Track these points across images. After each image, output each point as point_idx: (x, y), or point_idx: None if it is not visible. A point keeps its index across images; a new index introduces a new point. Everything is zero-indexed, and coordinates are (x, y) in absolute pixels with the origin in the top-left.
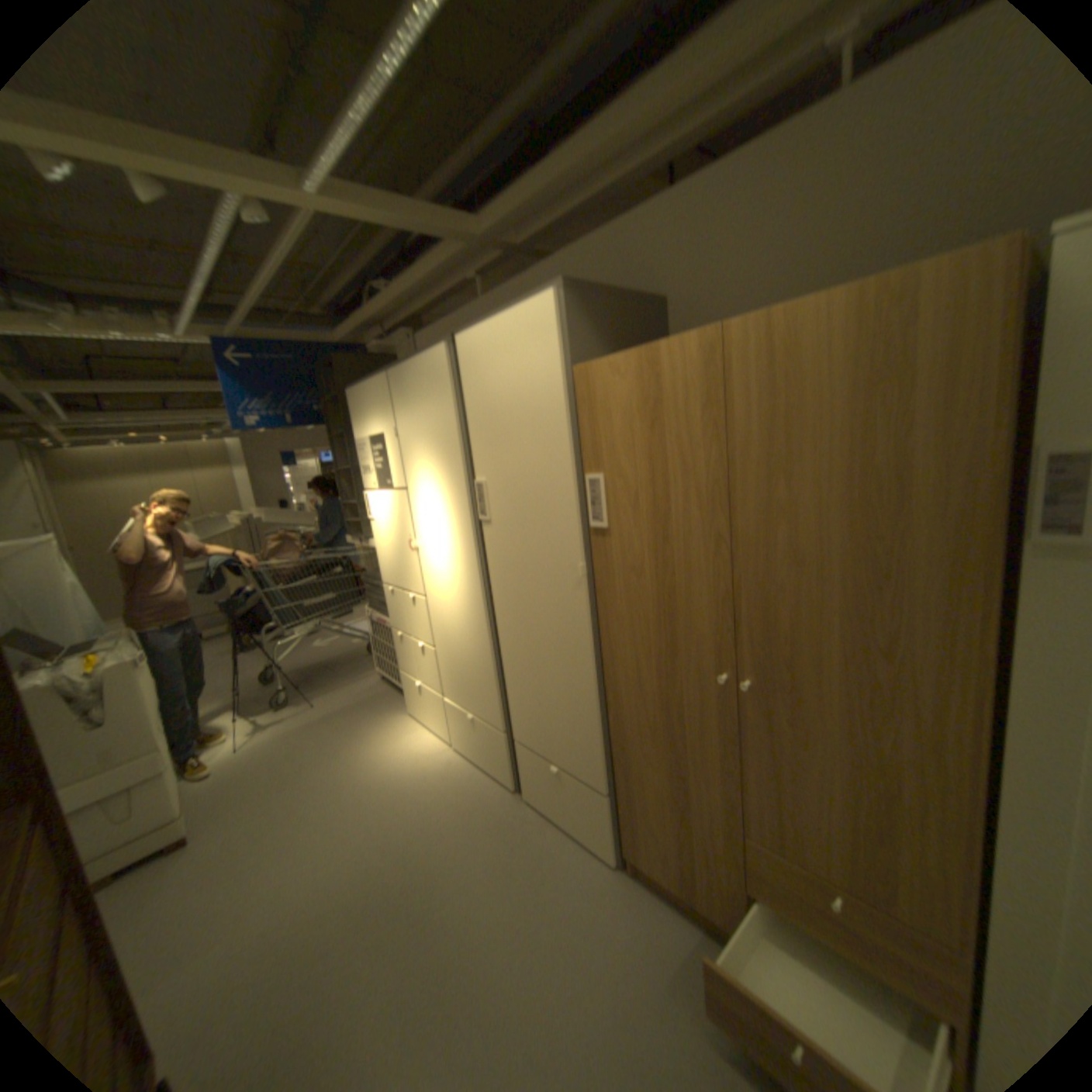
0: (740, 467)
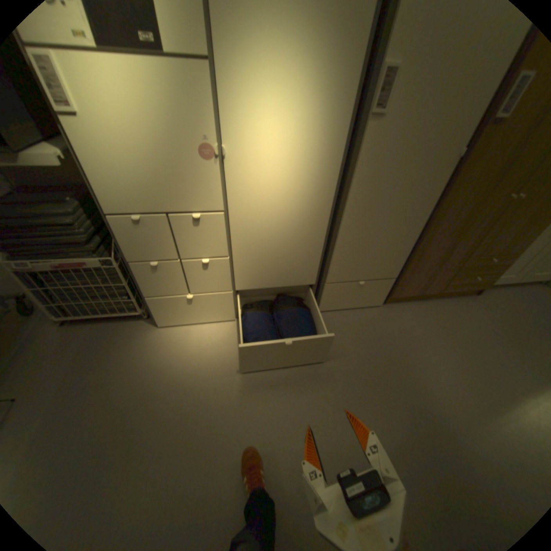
0: None
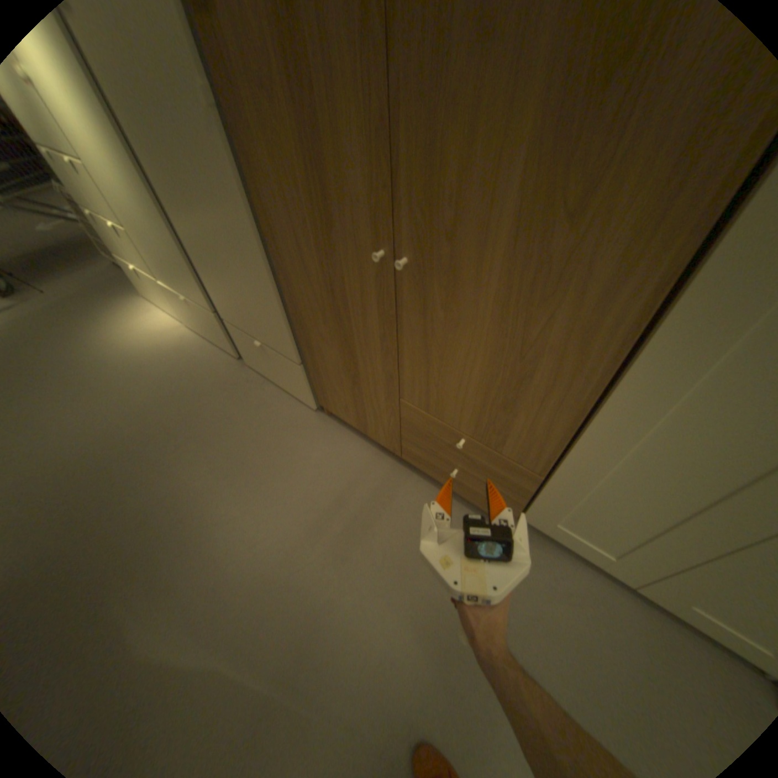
0: None
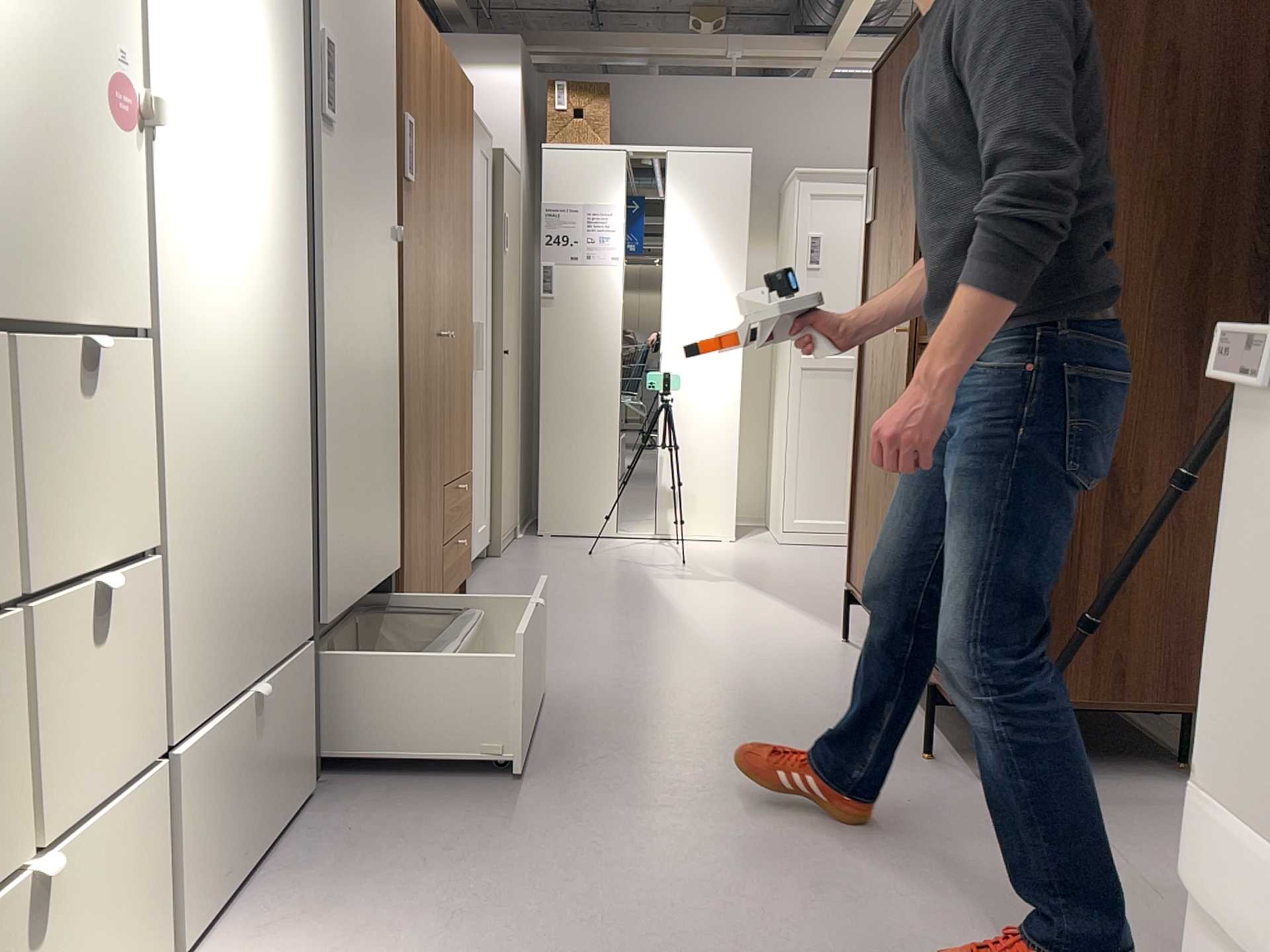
0: (445, 156)
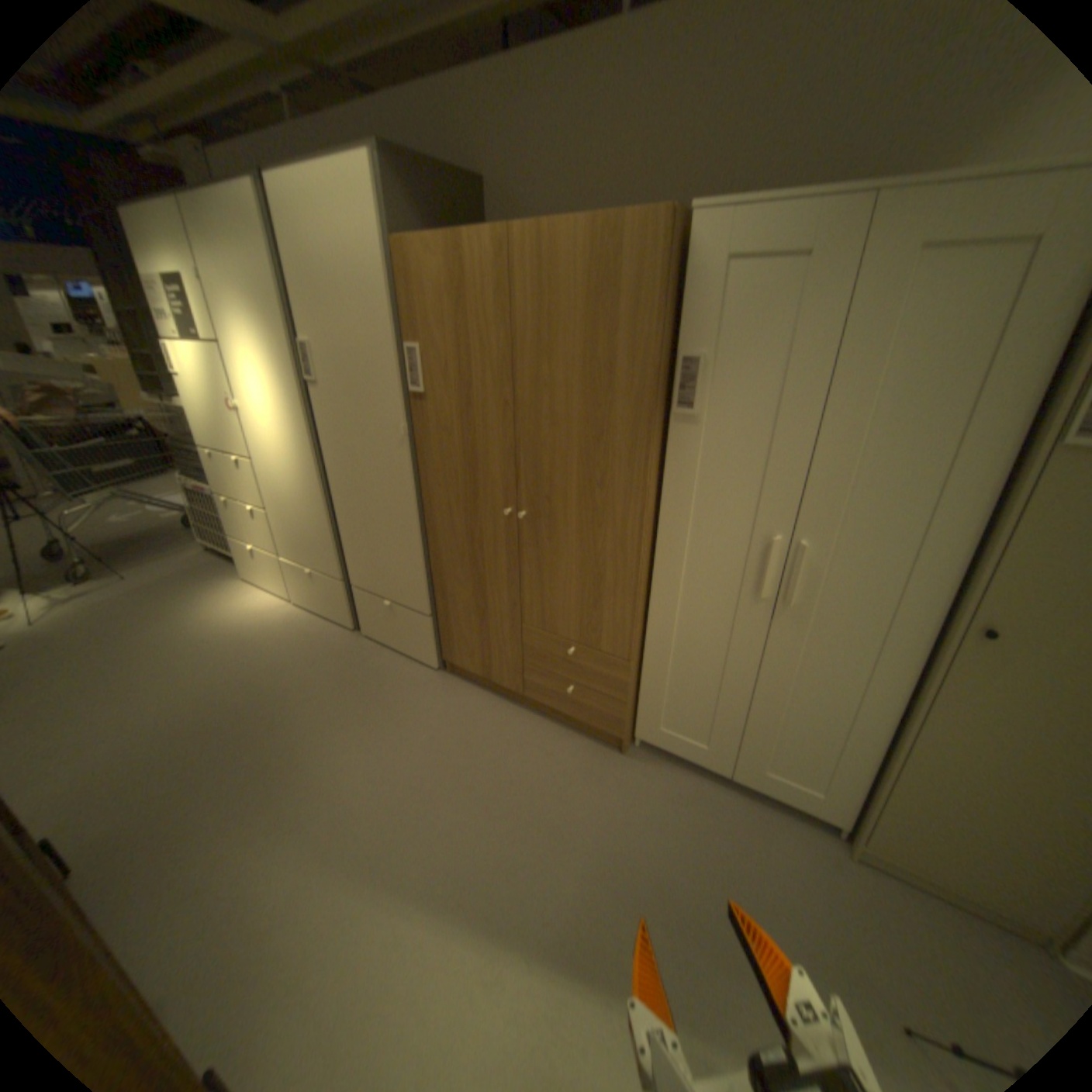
0: (520, 350)
